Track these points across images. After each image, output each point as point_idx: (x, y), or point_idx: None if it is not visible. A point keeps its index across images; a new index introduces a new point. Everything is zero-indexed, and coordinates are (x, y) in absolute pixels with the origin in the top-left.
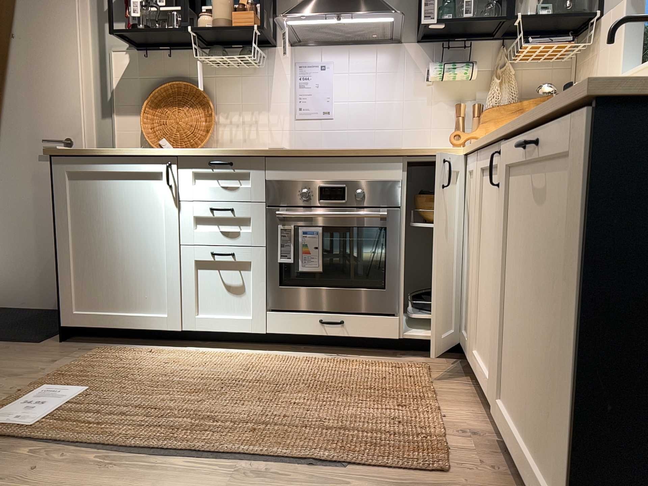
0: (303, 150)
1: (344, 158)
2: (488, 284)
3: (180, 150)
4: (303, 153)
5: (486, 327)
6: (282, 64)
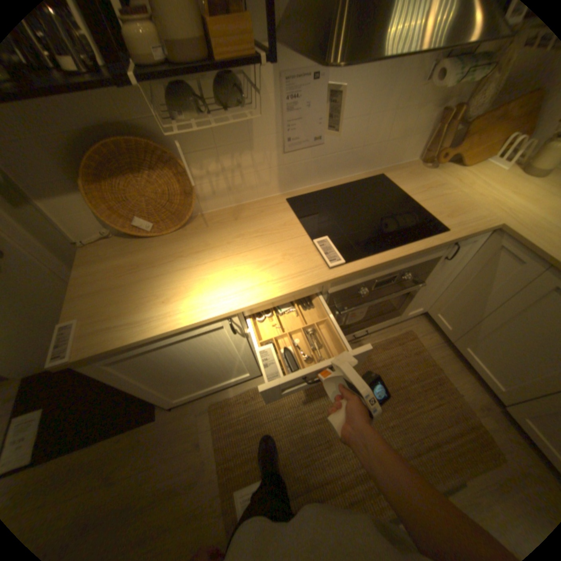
0: (371, 265)
1: (404, 257)
2: (512, 344)
3: (233, 298)
4: (371, 268)
5: (493, 355)
6: (264, 74)
